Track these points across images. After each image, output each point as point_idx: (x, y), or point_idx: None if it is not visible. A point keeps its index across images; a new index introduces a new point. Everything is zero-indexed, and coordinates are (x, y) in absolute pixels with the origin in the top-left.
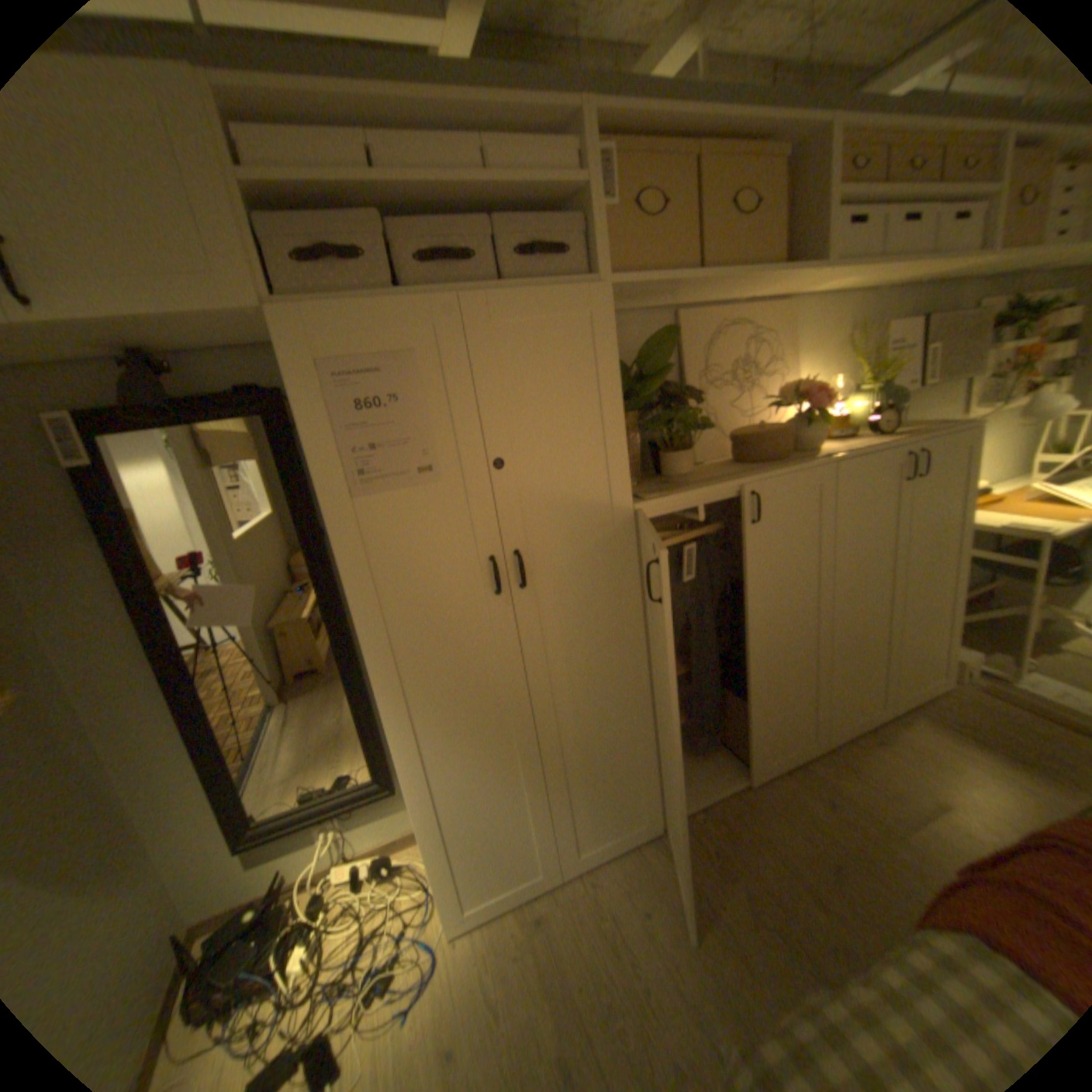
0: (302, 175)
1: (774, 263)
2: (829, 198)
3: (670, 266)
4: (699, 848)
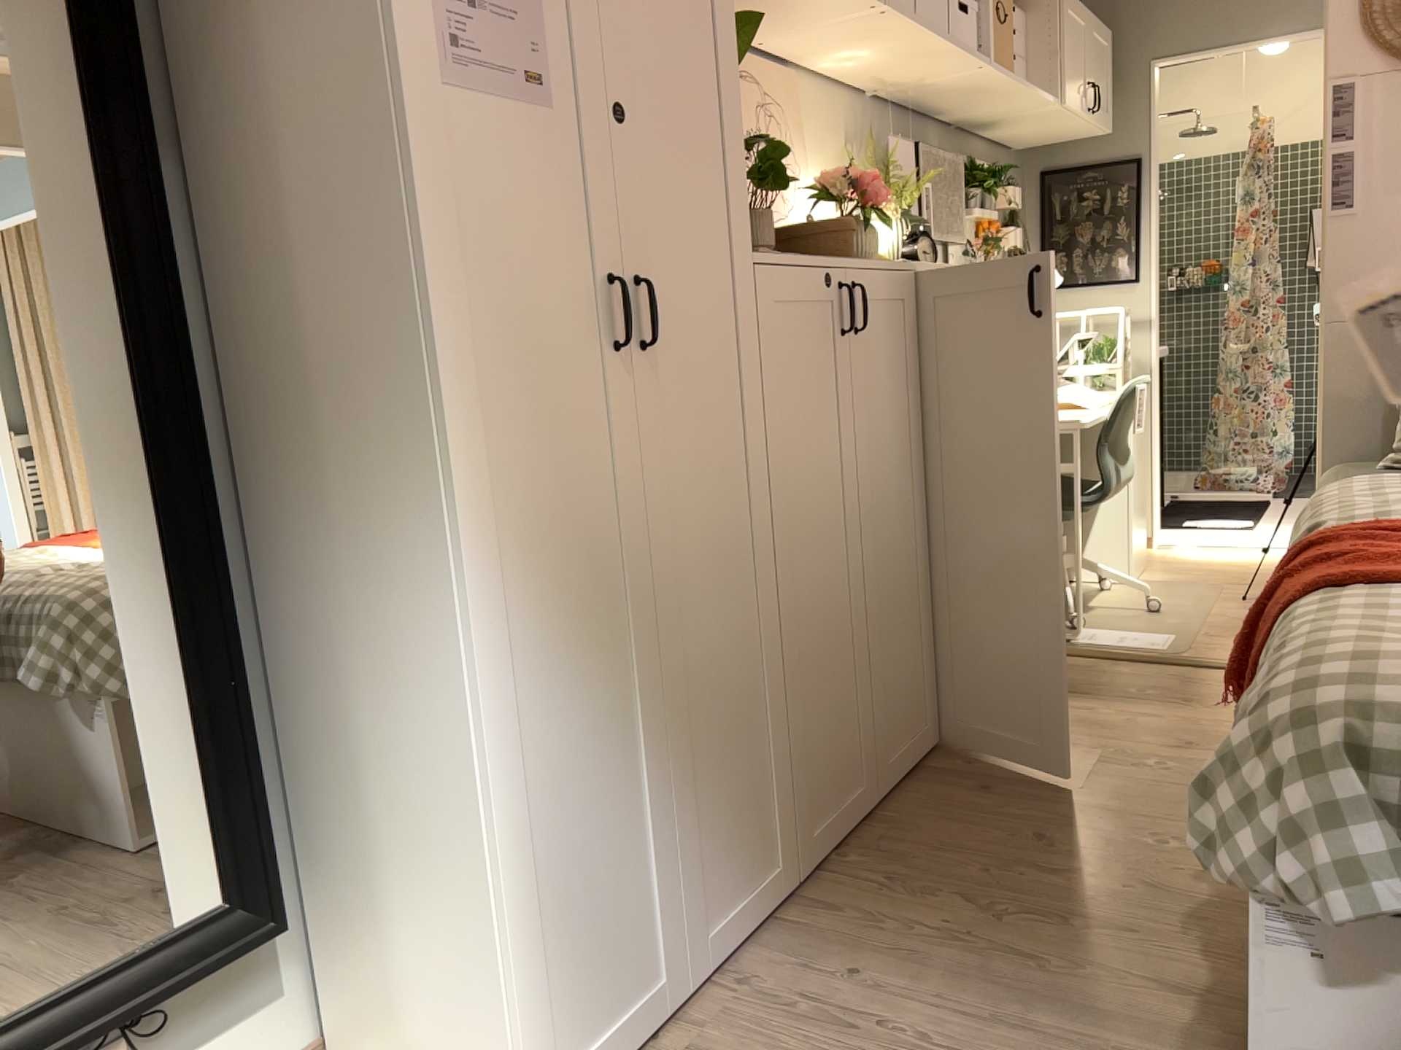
0: None
1: None
2: None
3: None
4: (859, 888)
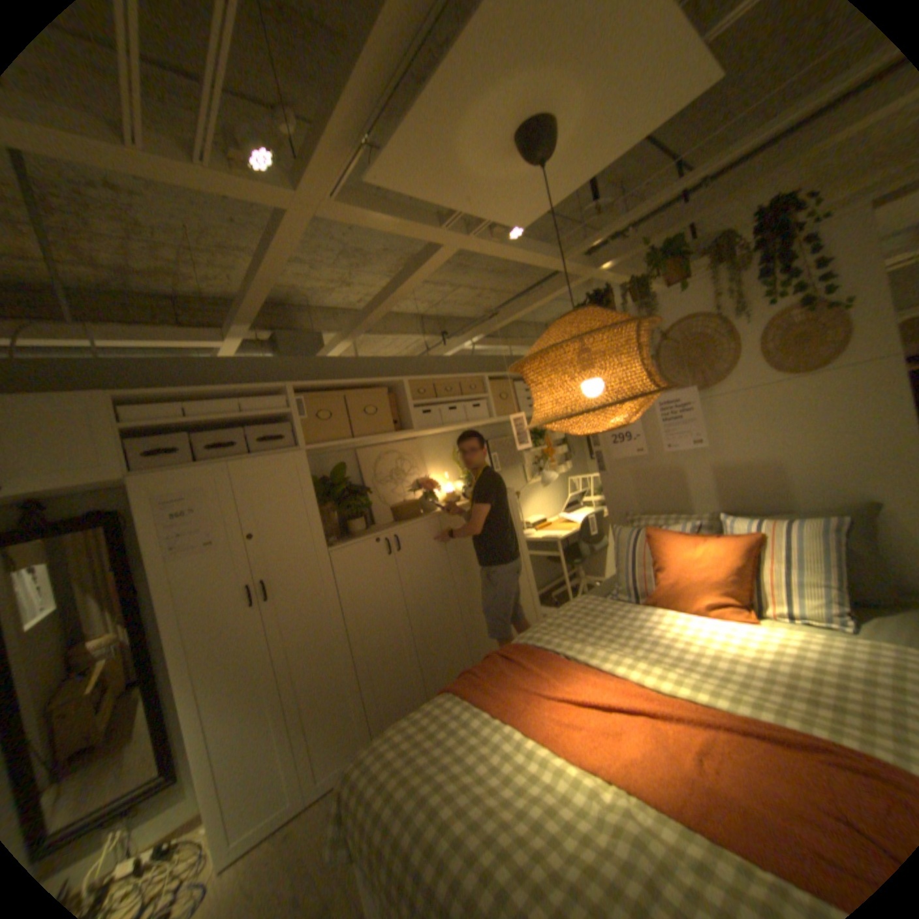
0: (150, 423)
1: (387, 433)
2: (408, 406)
3: (335, 439)
4: None
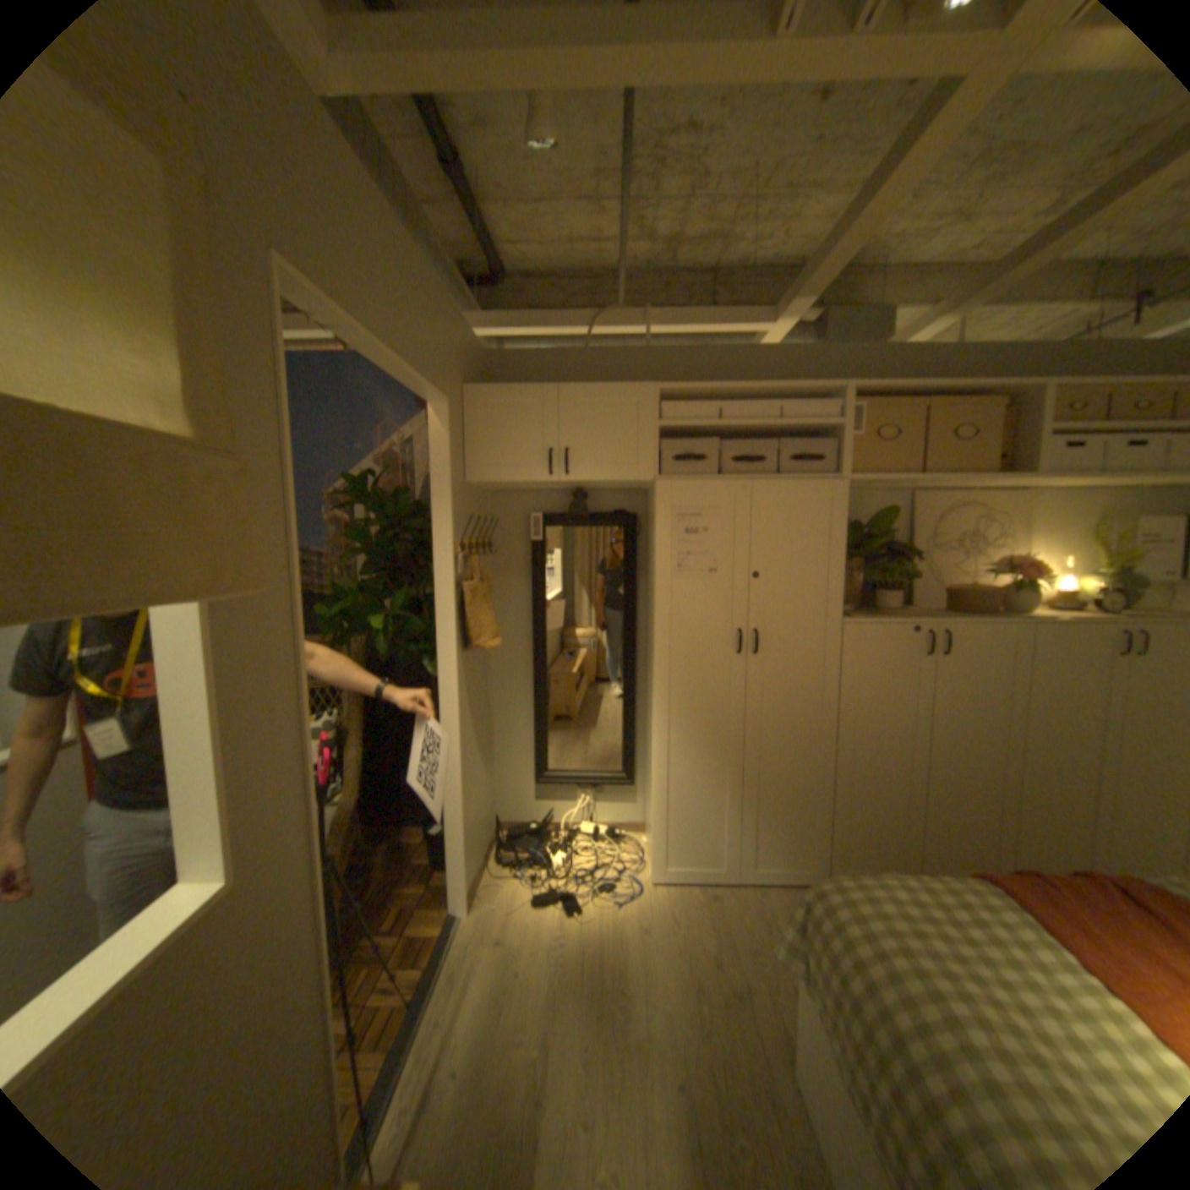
0: (687, 425)
1: (985, 474)
2: (1041, 432)
3: (896, 472)
4: None
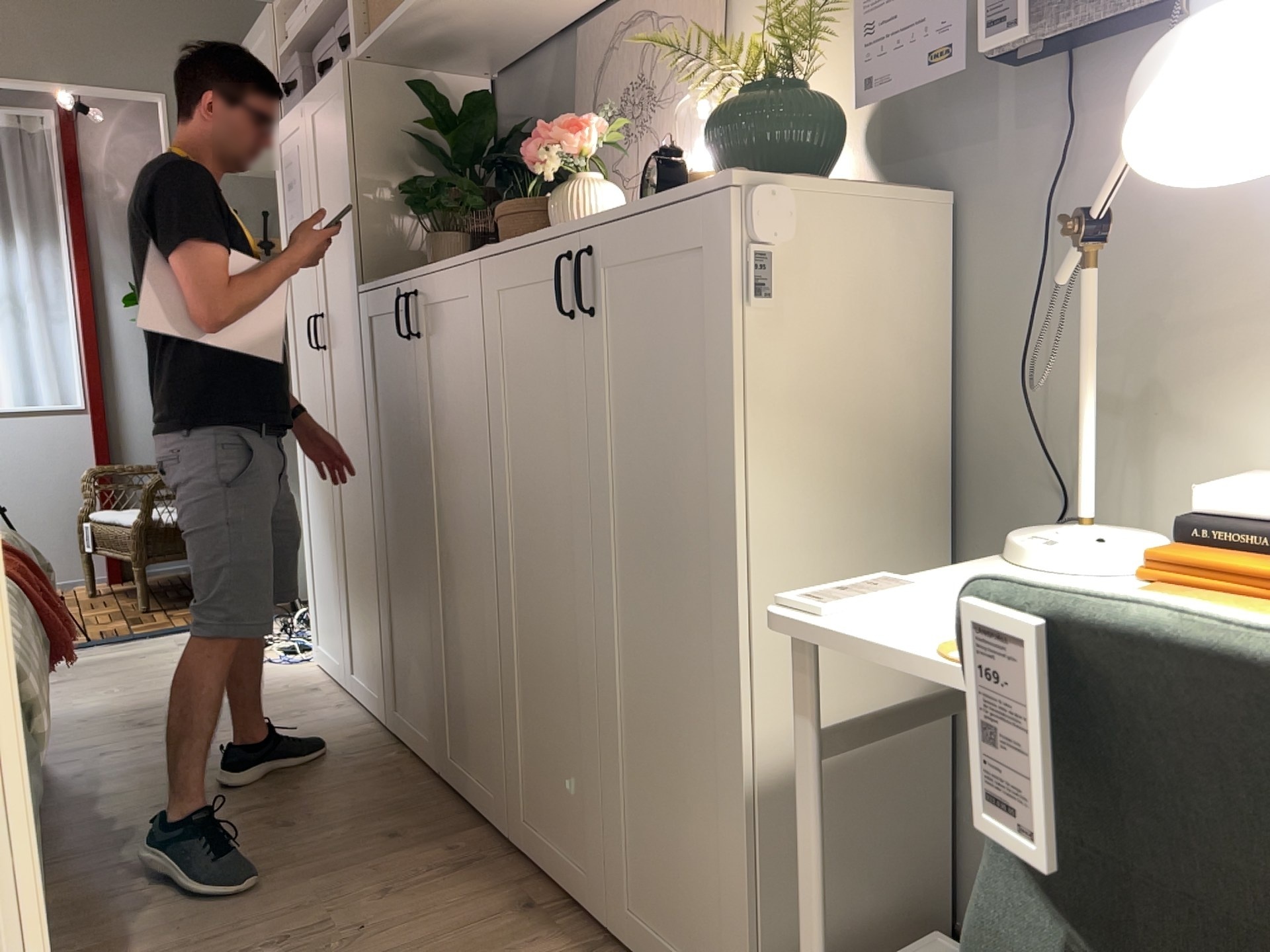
0: (286, 43)
1: None
2: None
3: (387, 18)
4: (360, 751)
